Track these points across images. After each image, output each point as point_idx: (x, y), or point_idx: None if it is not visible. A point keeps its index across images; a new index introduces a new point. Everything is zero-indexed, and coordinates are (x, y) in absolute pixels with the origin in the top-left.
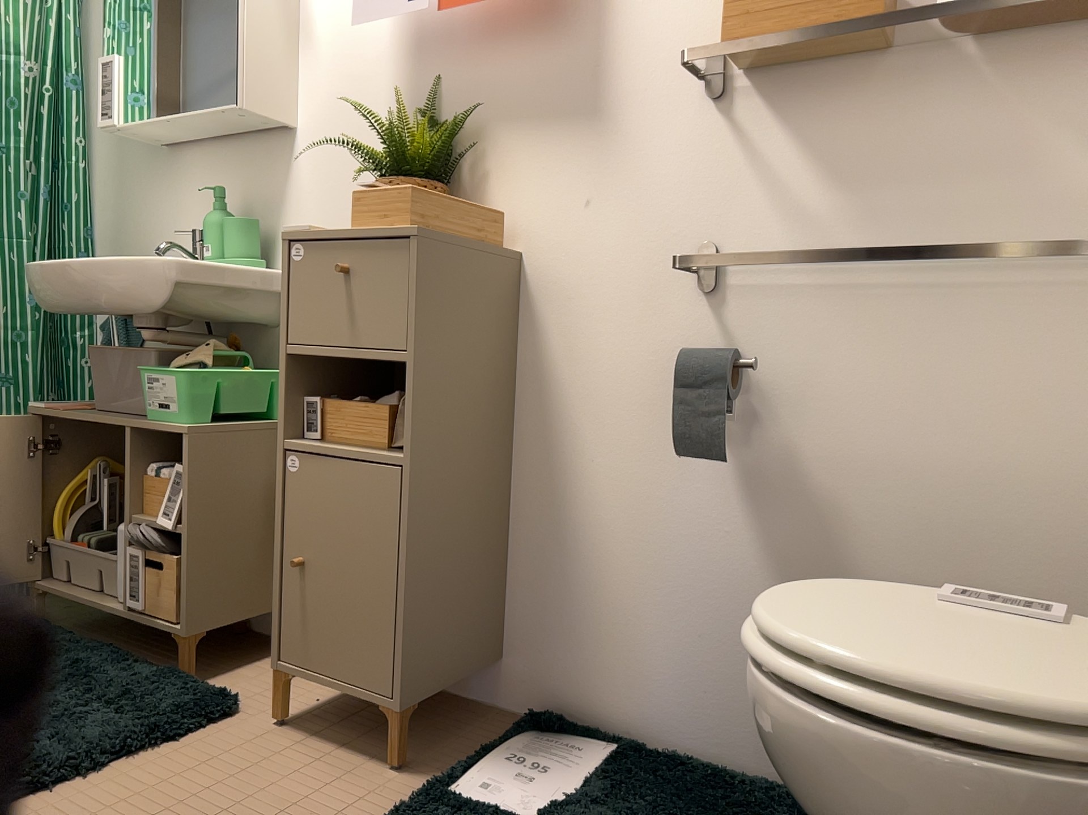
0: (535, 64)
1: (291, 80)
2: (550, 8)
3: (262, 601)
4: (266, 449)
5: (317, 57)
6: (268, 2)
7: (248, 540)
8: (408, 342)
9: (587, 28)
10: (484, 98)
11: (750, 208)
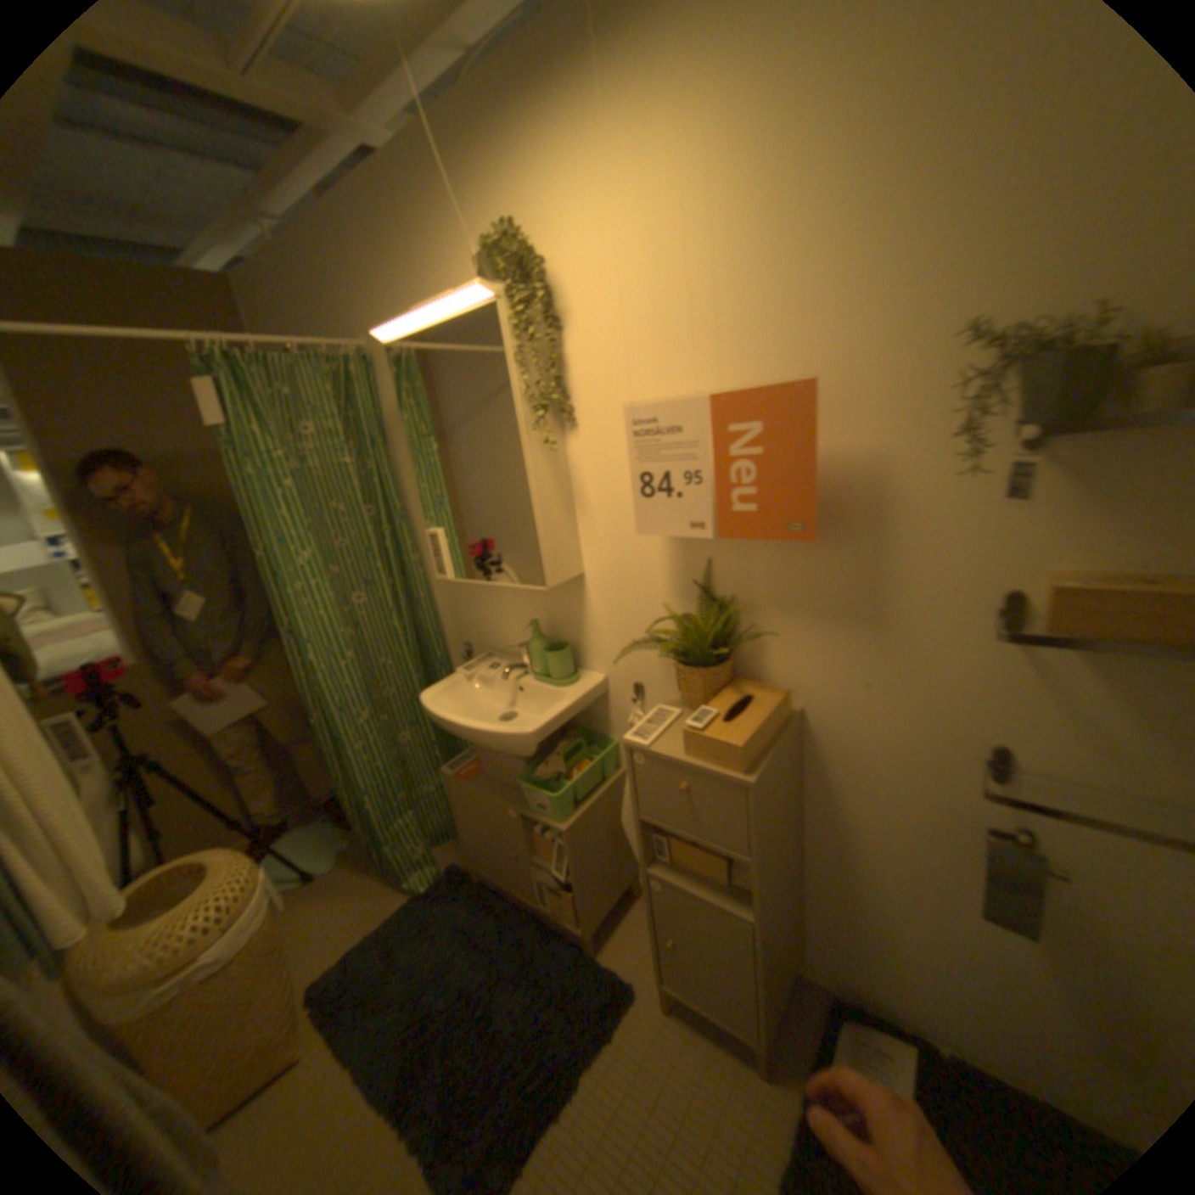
0: (807, 564)
1: (574, 542)
2: (820, 519)
3: (620, 889)
4: (607, 806)
5: (592, 523)
6: (549, 494)
7: (607, 864)
8: (752, 852)
9: (861, 543)
10: (756, 582)
11: (1051, 727)
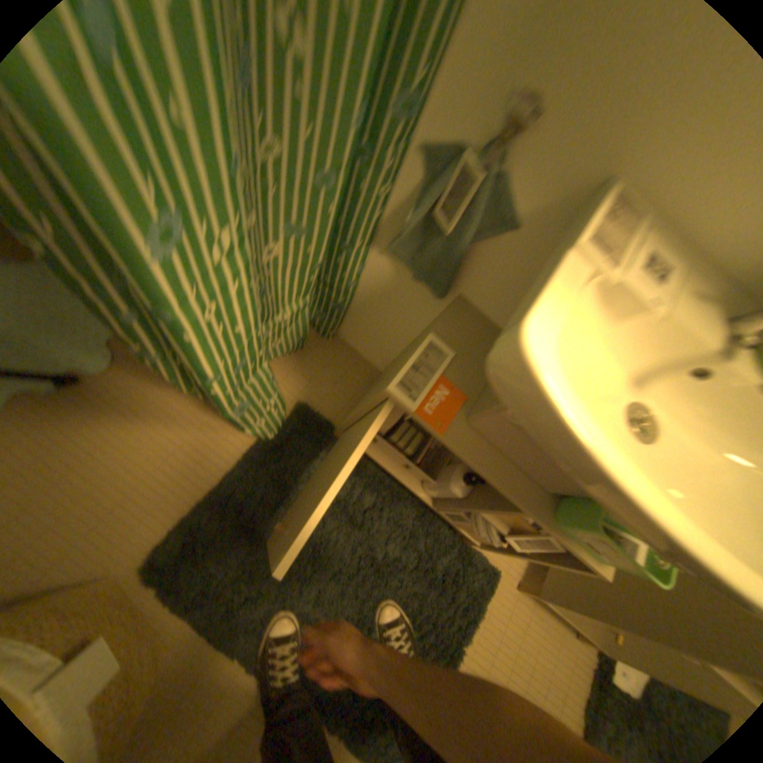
0: None
1: None
2: None
3: None
4: None
5: None
6: None
7: None
8: None
9: None
10: None
11: None
